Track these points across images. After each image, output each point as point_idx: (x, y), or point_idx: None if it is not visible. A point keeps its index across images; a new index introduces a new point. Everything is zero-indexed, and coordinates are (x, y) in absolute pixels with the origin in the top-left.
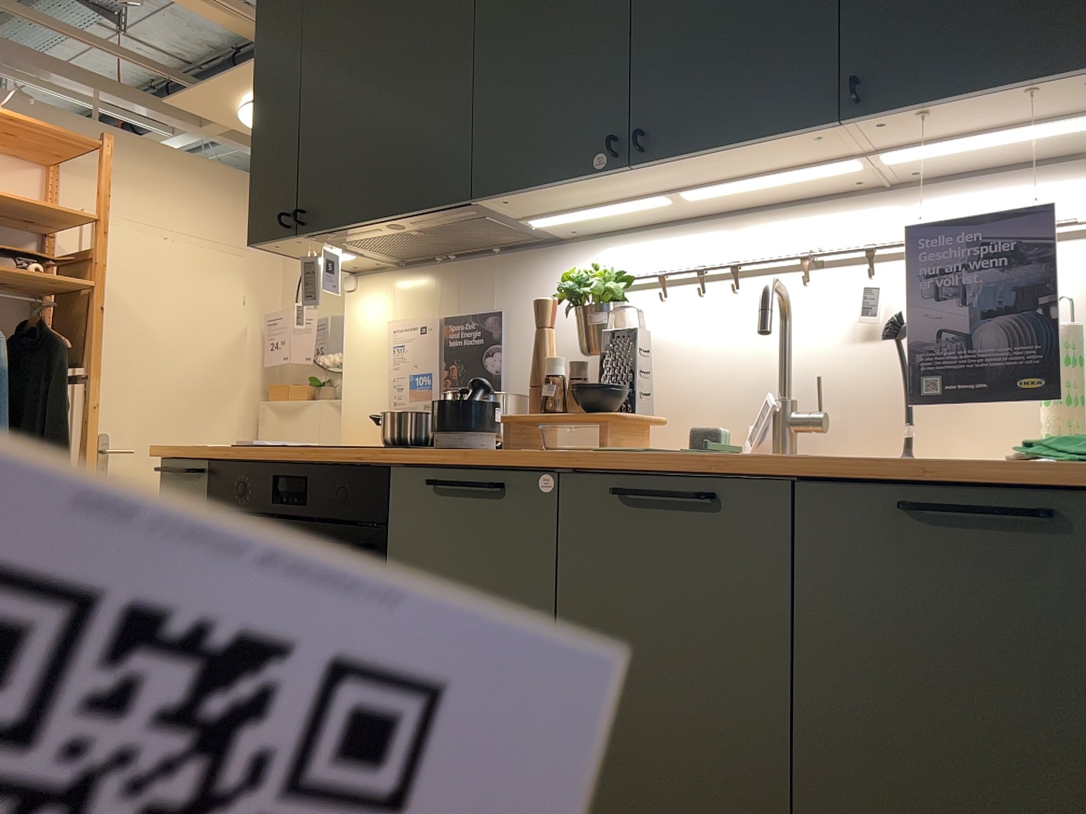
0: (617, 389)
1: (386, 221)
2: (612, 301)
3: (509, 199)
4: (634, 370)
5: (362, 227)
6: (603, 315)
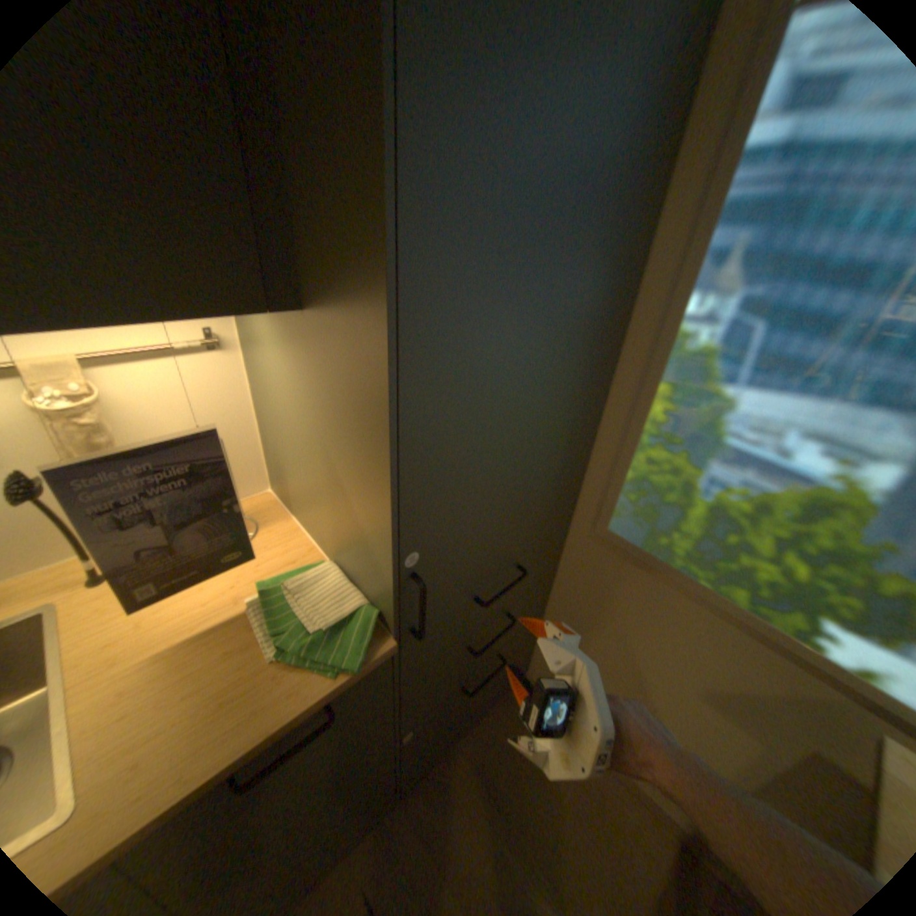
0: None
1: None
2: None
3: None
4: None
5: None
6: None
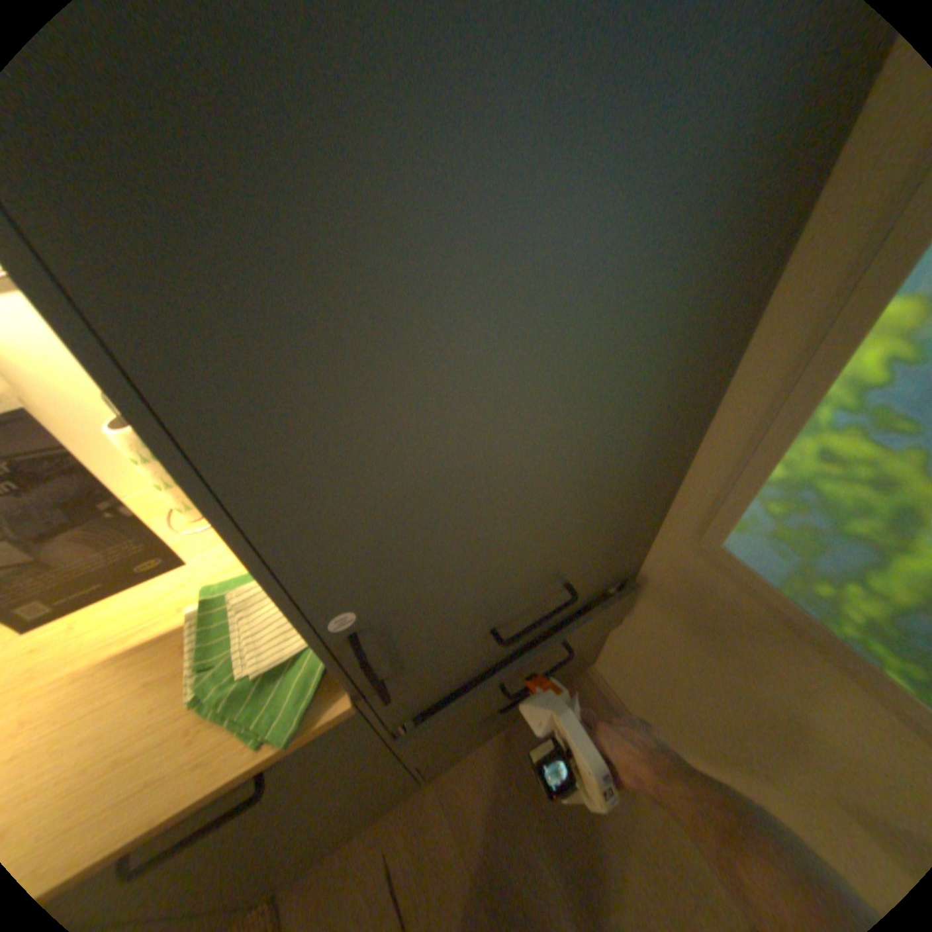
0: None
1: None
2: None
3: None
4: None
5: None
6: None
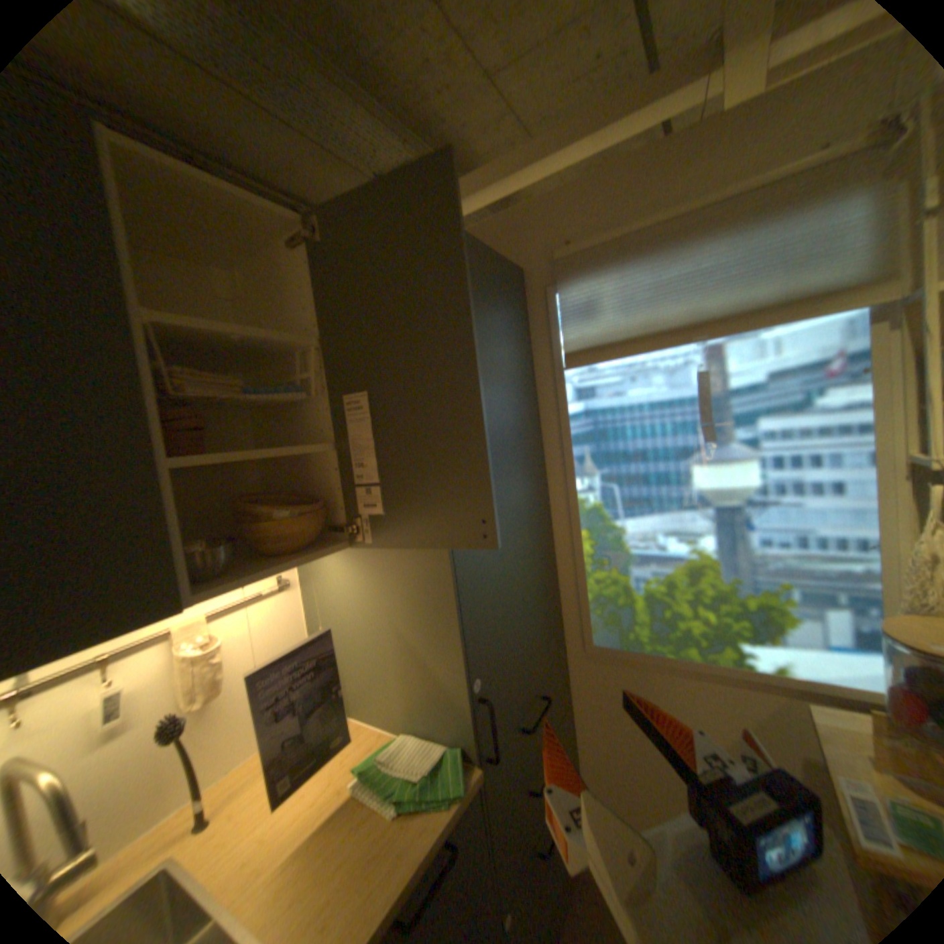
0: None
1: None
2: None
3: None
4: None
5: None
6: None
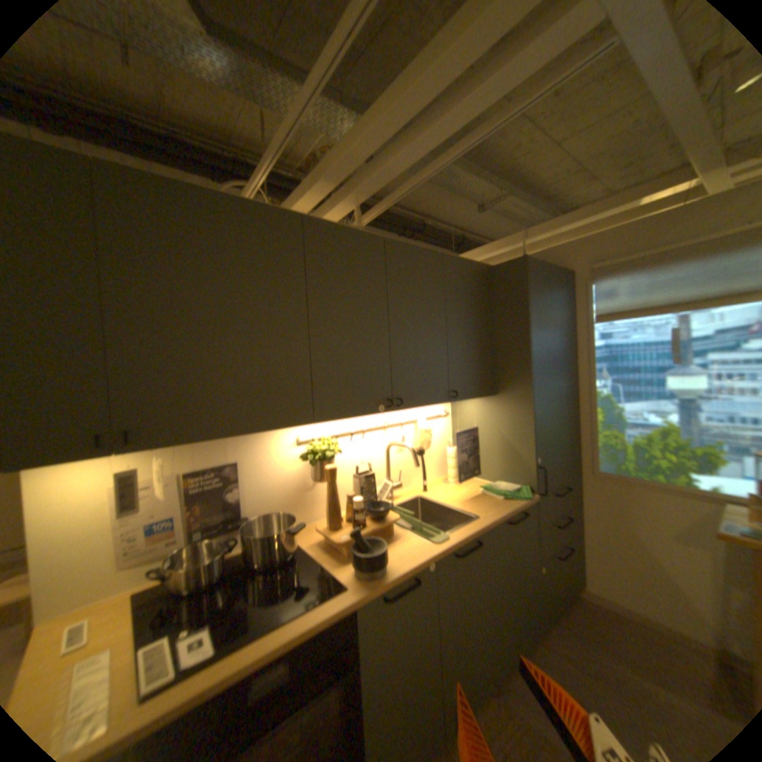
0: (383, 504)
1: (233, 435)
2: (330, 454)
3: (324, 419)
4: (370, 490)
5: (202, 440)
6: (334, 463)
